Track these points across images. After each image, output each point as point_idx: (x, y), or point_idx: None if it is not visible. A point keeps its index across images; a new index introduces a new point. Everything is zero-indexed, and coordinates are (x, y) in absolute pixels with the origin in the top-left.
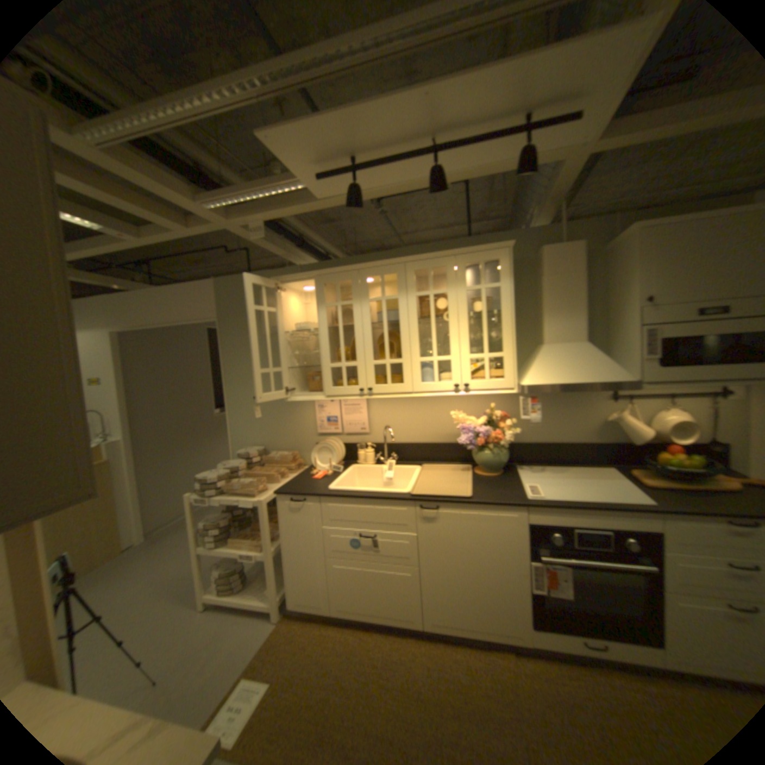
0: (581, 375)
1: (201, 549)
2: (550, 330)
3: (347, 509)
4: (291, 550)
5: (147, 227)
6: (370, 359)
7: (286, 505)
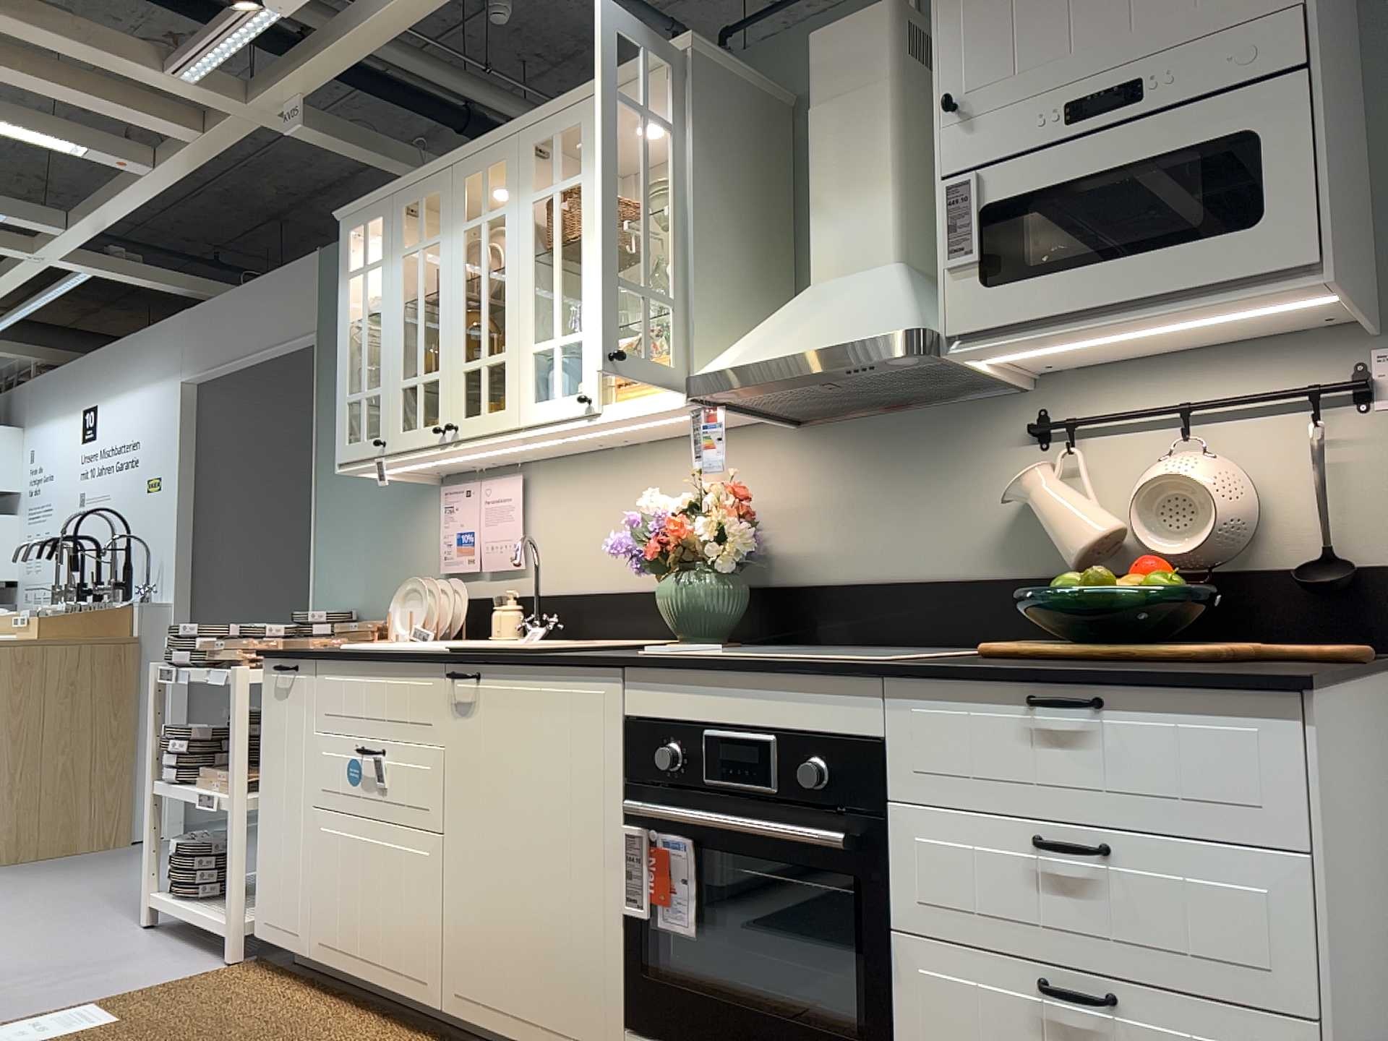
0: (809, 336)
1: (160, 782)
2: (816, 247)
3: (348, 686)
4: (268, 787)
5: (166, 150)
6: (456, 359)
7: (271, 681)
